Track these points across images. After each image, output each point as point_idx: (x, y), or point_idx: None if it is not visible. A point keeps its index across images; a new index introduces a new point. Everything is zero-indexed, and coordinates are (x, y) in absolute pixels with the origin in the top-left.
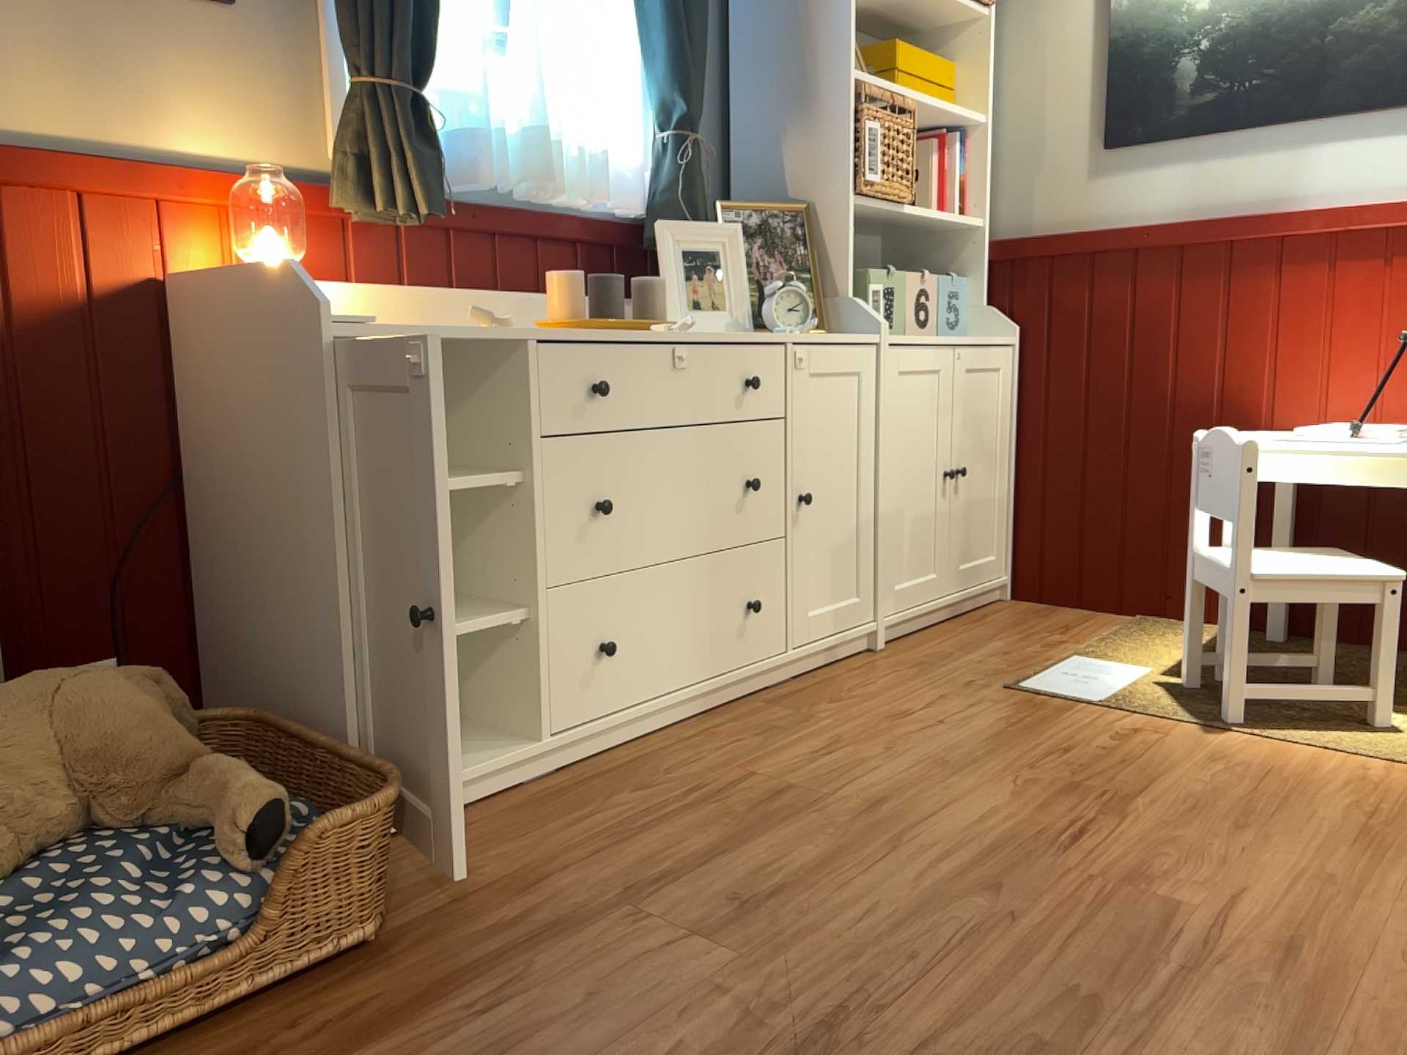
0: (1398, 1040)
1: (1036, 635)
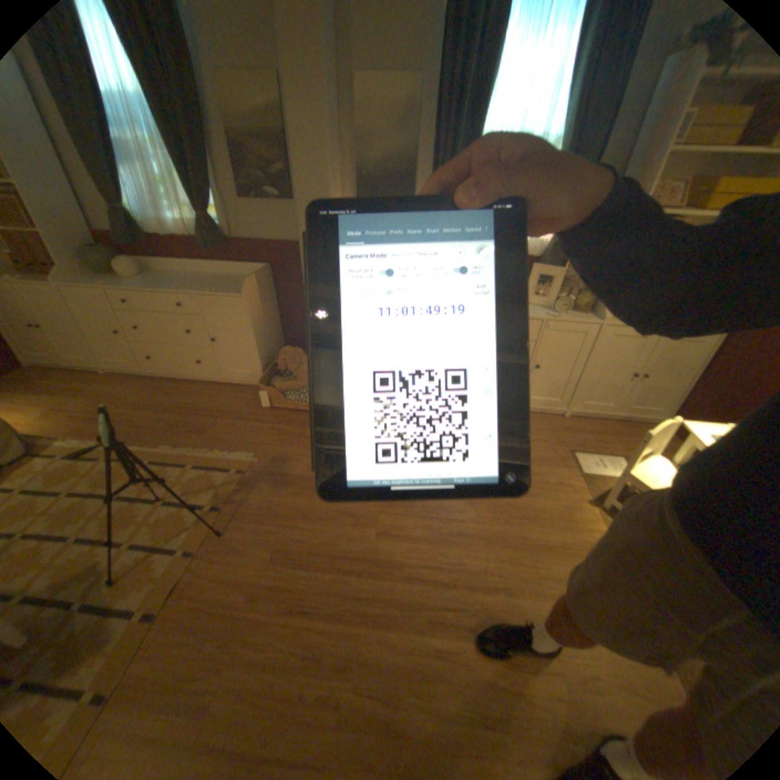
0: (439, 556)
1: (633, 443)
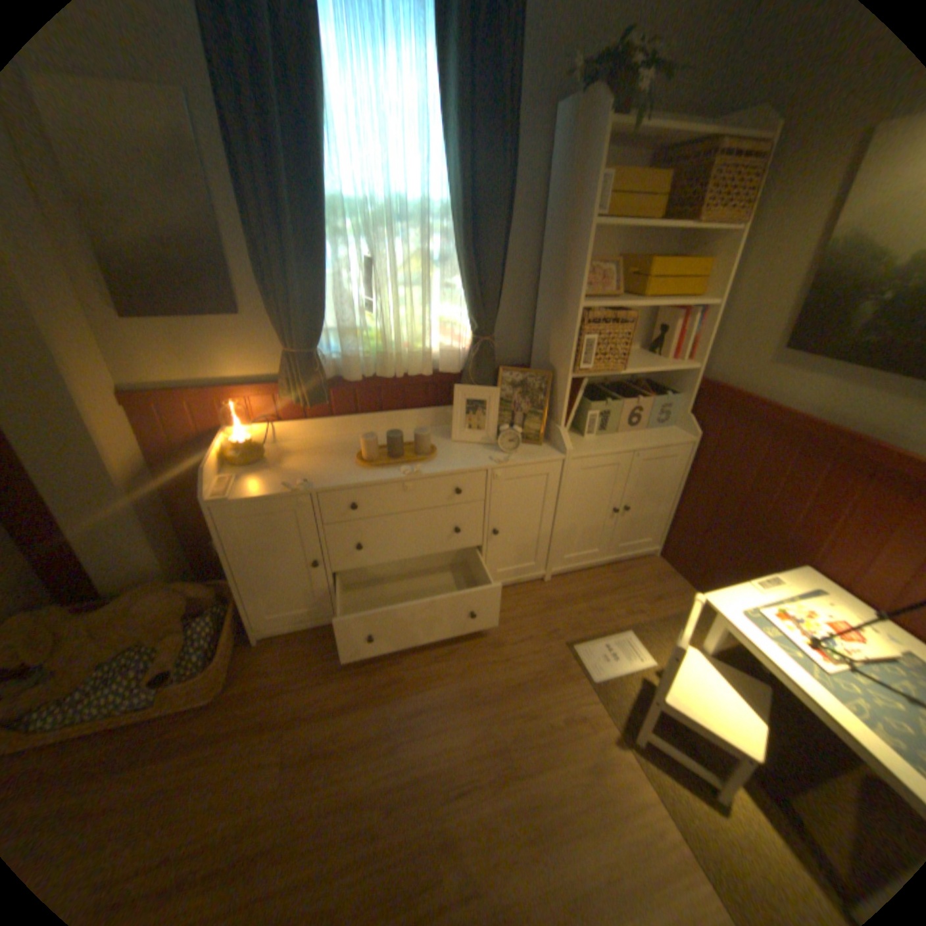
0: None
1: (634, 599)
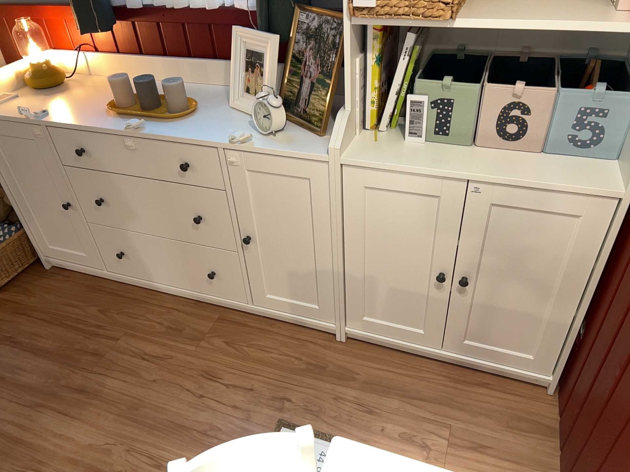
0: None
1: (434, 423)
